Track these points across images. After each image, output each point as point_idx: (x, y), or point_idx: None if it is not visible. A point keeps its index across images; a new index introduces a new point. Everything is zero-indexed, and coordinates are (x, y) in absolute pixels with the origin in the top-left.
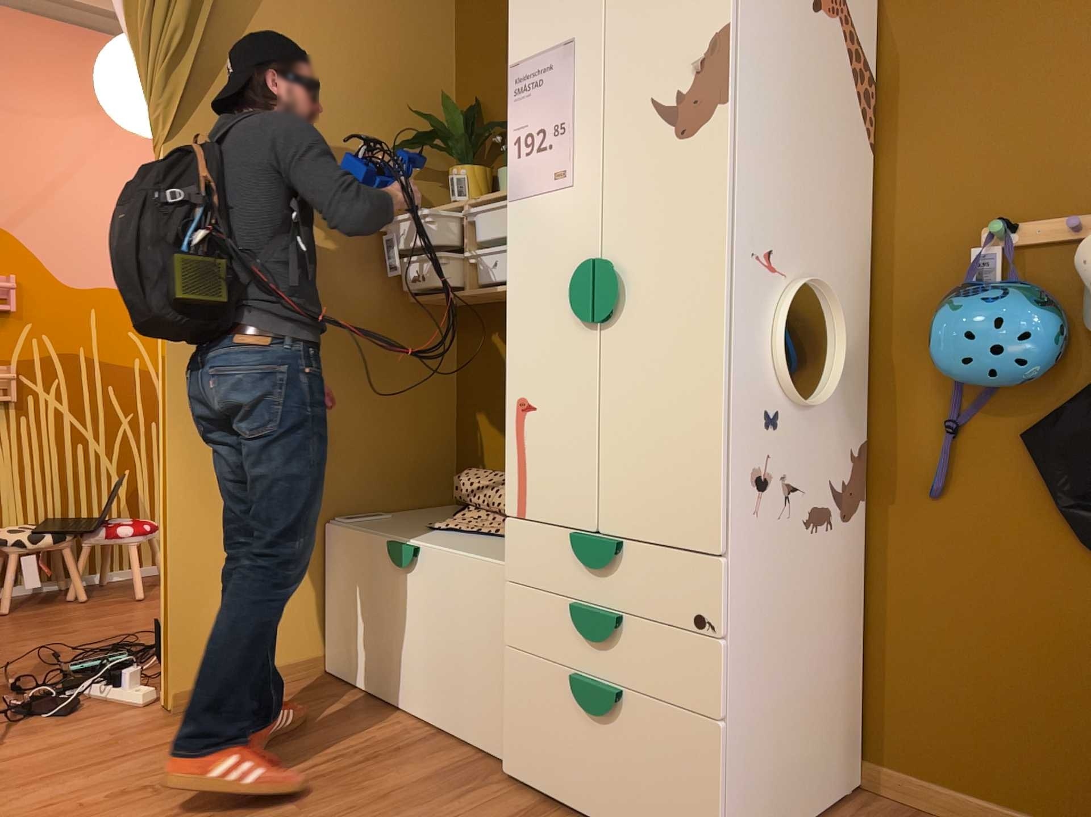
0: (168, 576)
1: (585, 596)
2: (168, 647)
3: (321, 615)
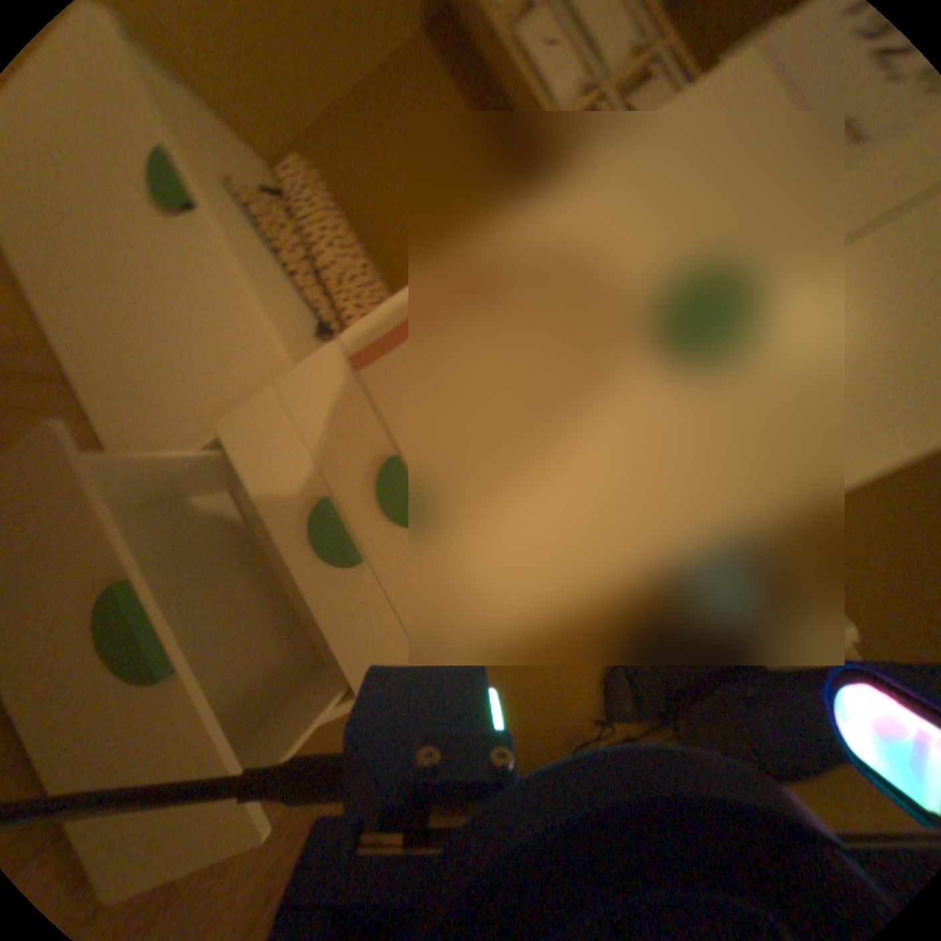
0: None
1: (345, 506)
2: None
3: None
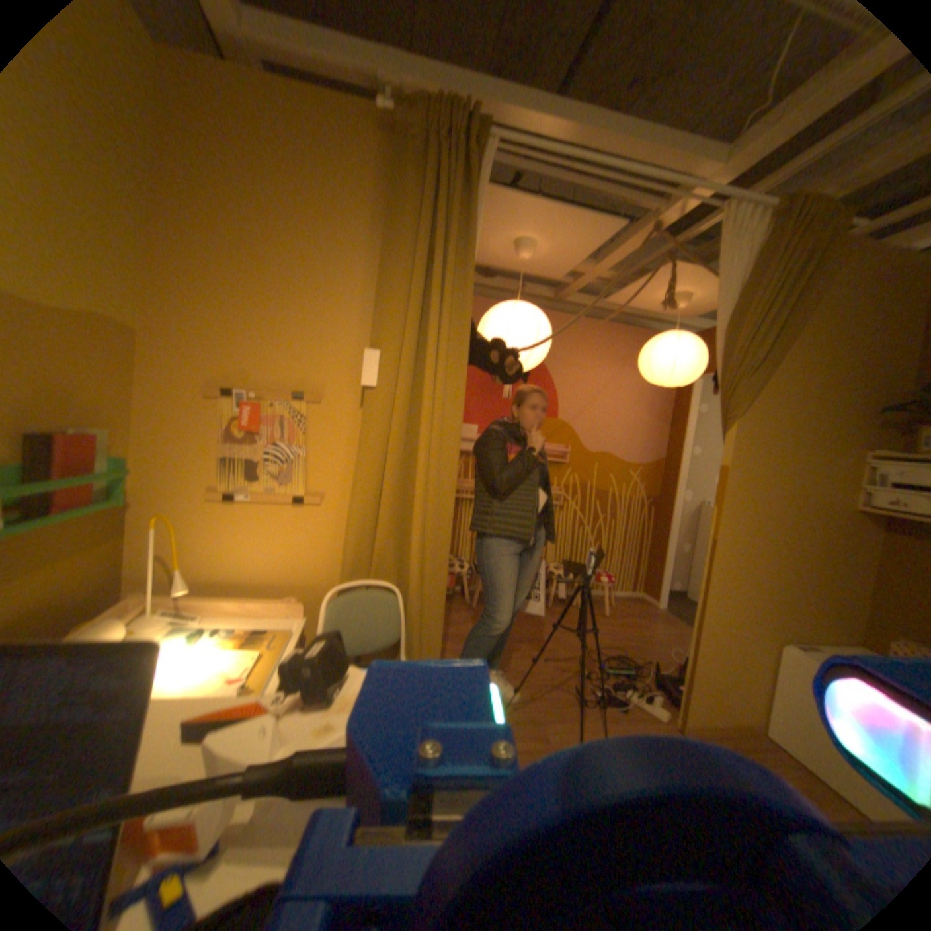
0: (697, 662)
1: None
2: (690, 701)
3: (770, 700)
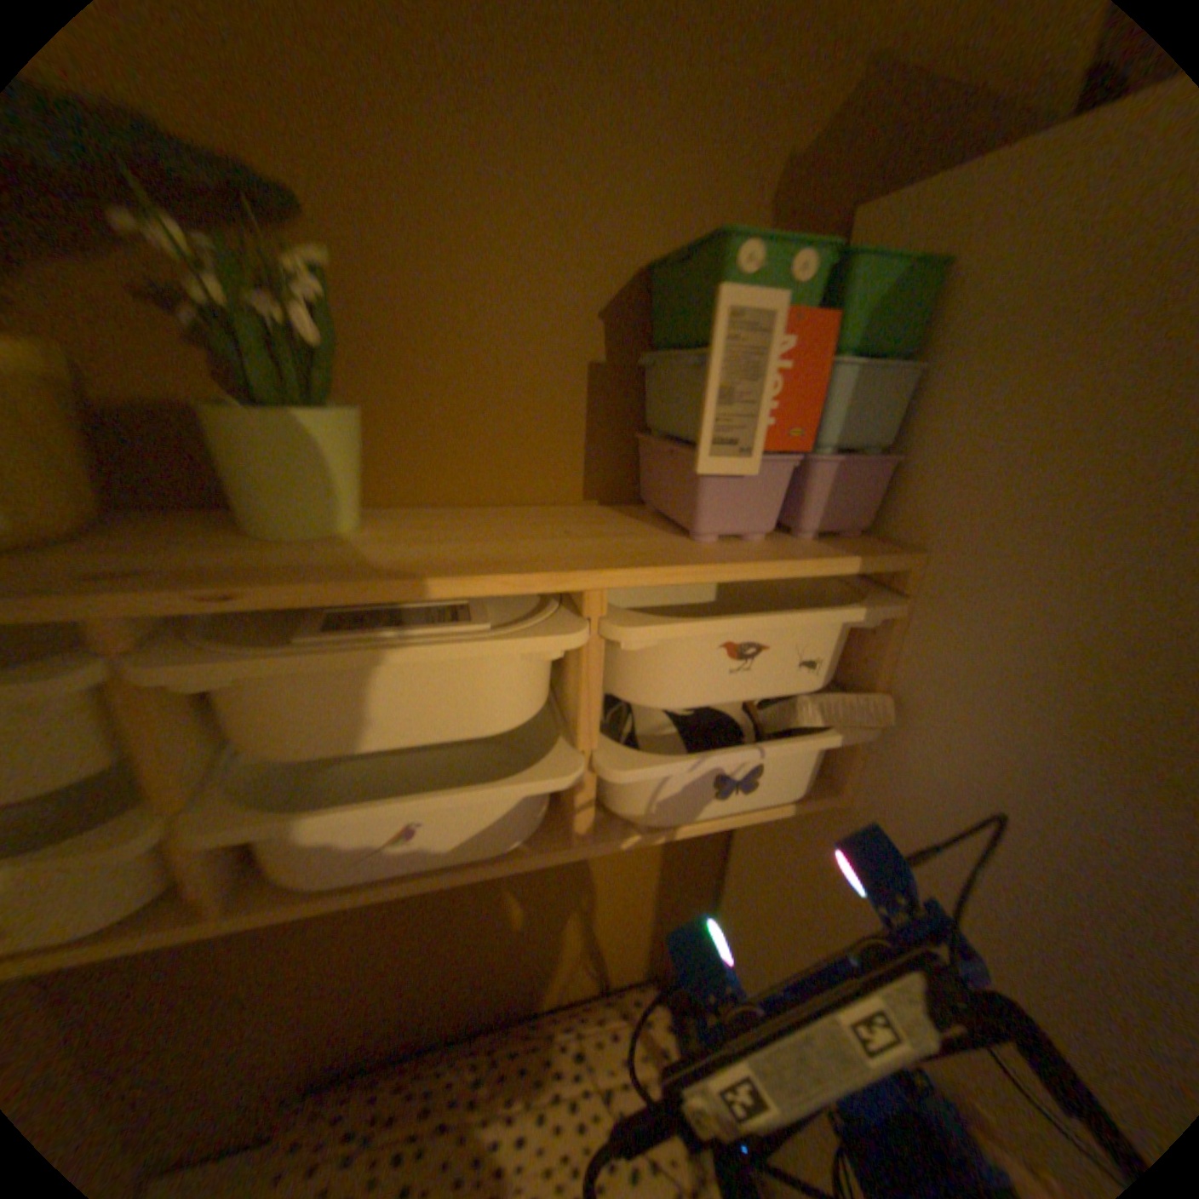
0: None
1: None
2: None
3: None
